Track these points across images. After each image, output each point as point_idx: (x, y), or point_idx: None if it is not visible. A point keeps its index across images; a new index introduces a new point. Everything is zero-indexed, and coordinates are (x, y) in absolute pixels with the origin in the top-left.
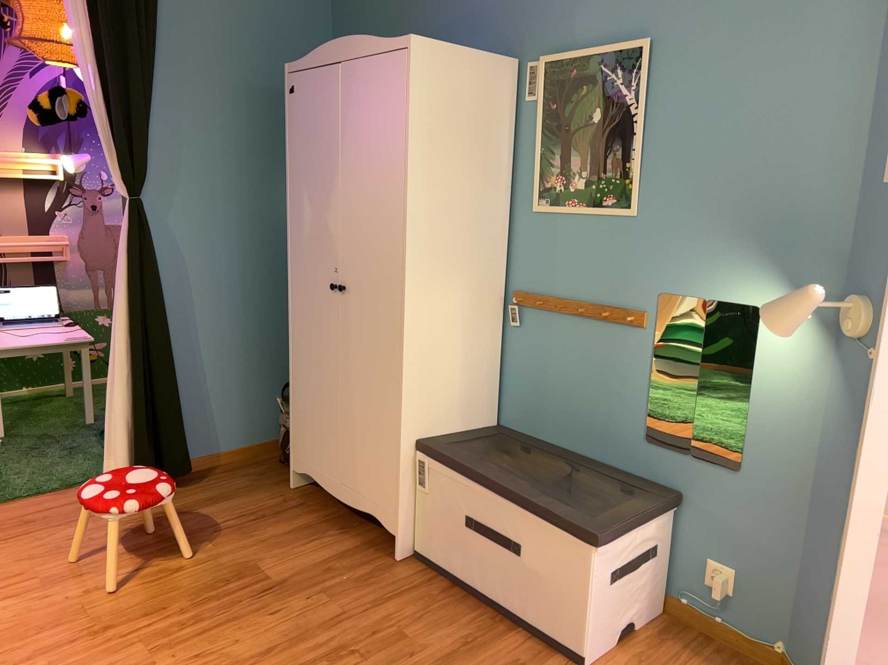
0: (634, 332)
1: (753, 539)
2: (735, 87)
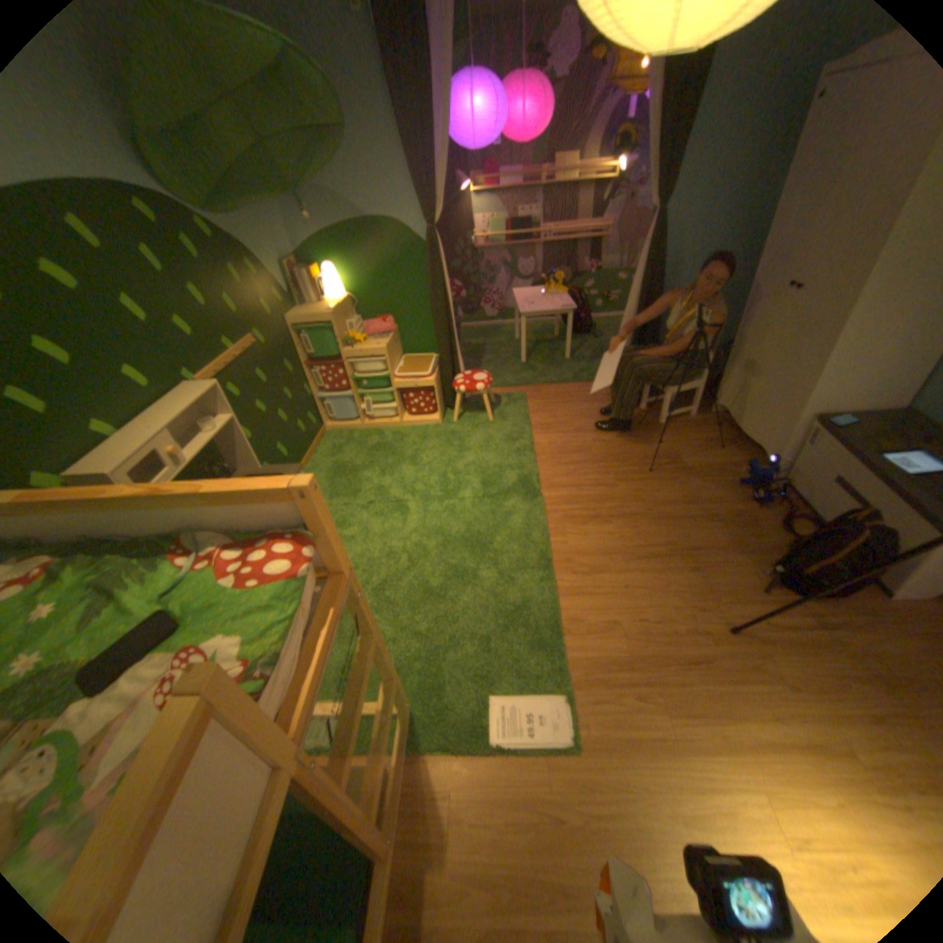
0: None
1: None
2: None
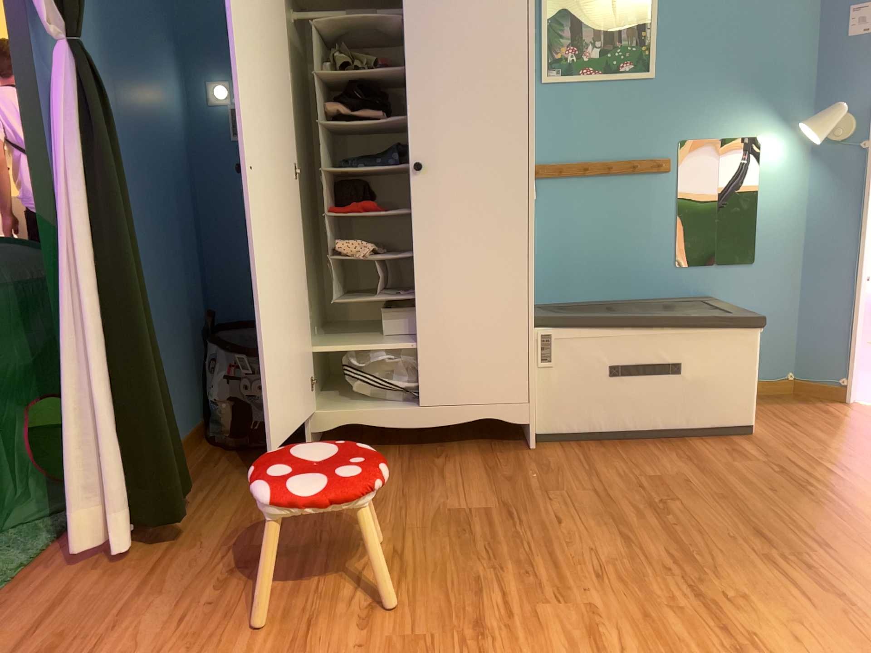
0: (658, 178)
1: (766, 310)
2: None
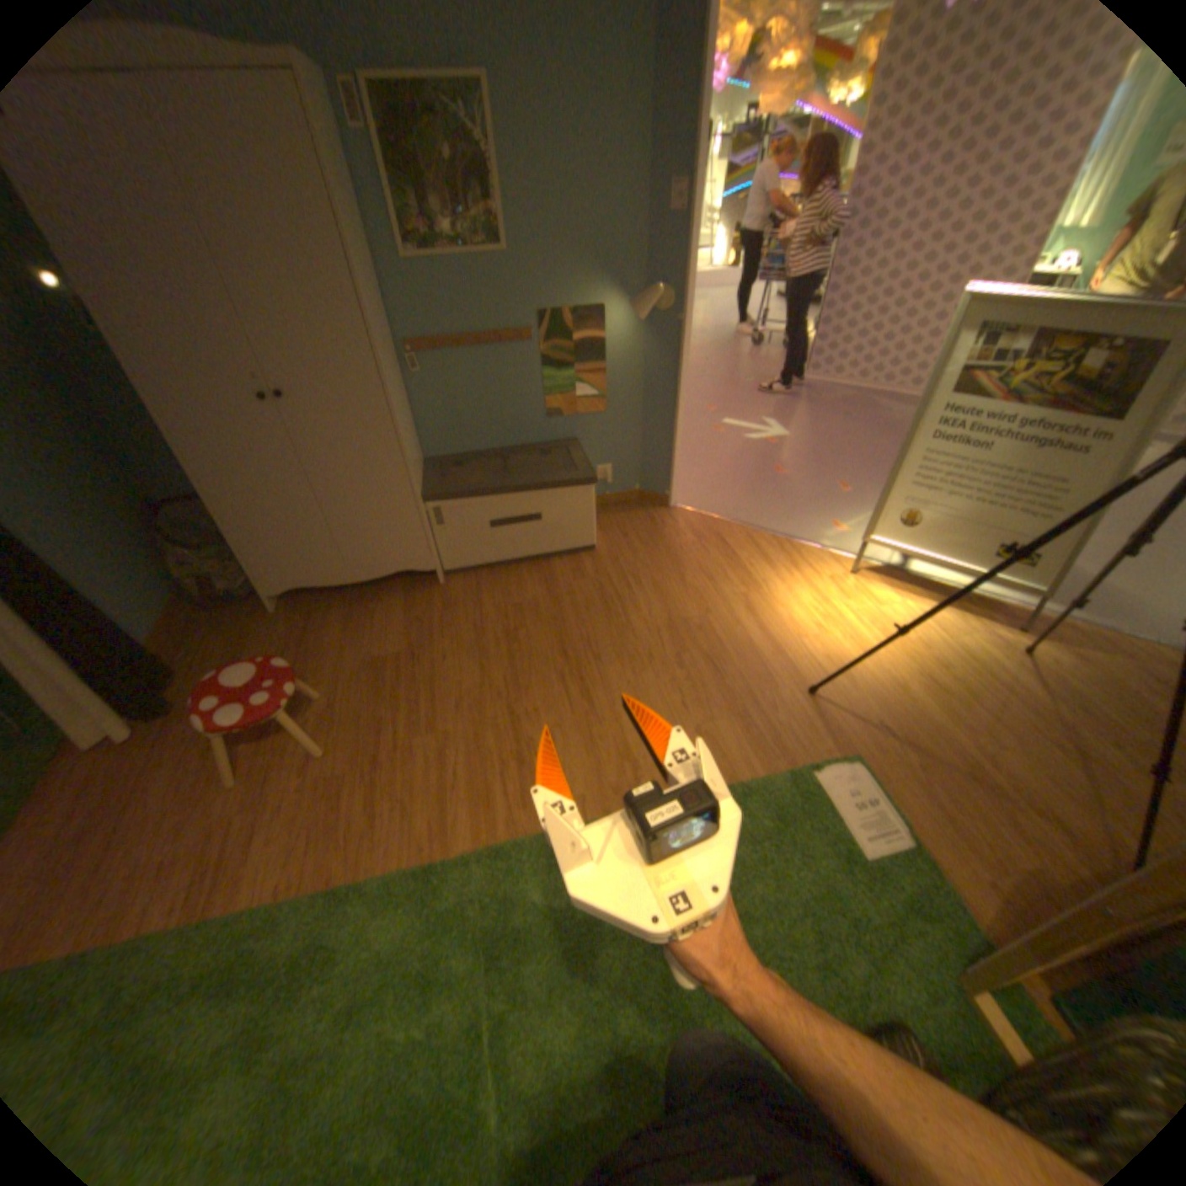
0: (523, 346)
1: (617, 444)
2: (563, 130)
